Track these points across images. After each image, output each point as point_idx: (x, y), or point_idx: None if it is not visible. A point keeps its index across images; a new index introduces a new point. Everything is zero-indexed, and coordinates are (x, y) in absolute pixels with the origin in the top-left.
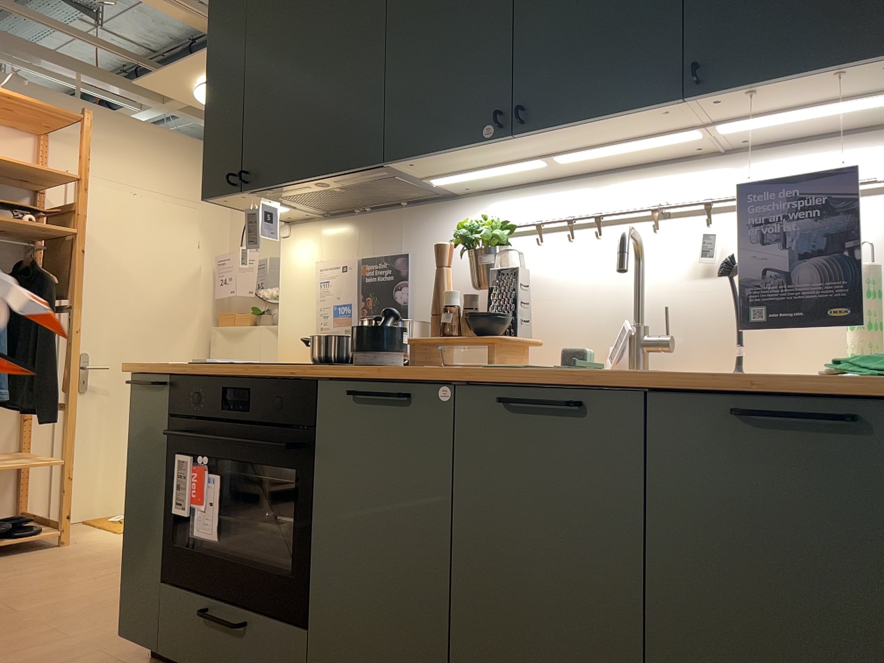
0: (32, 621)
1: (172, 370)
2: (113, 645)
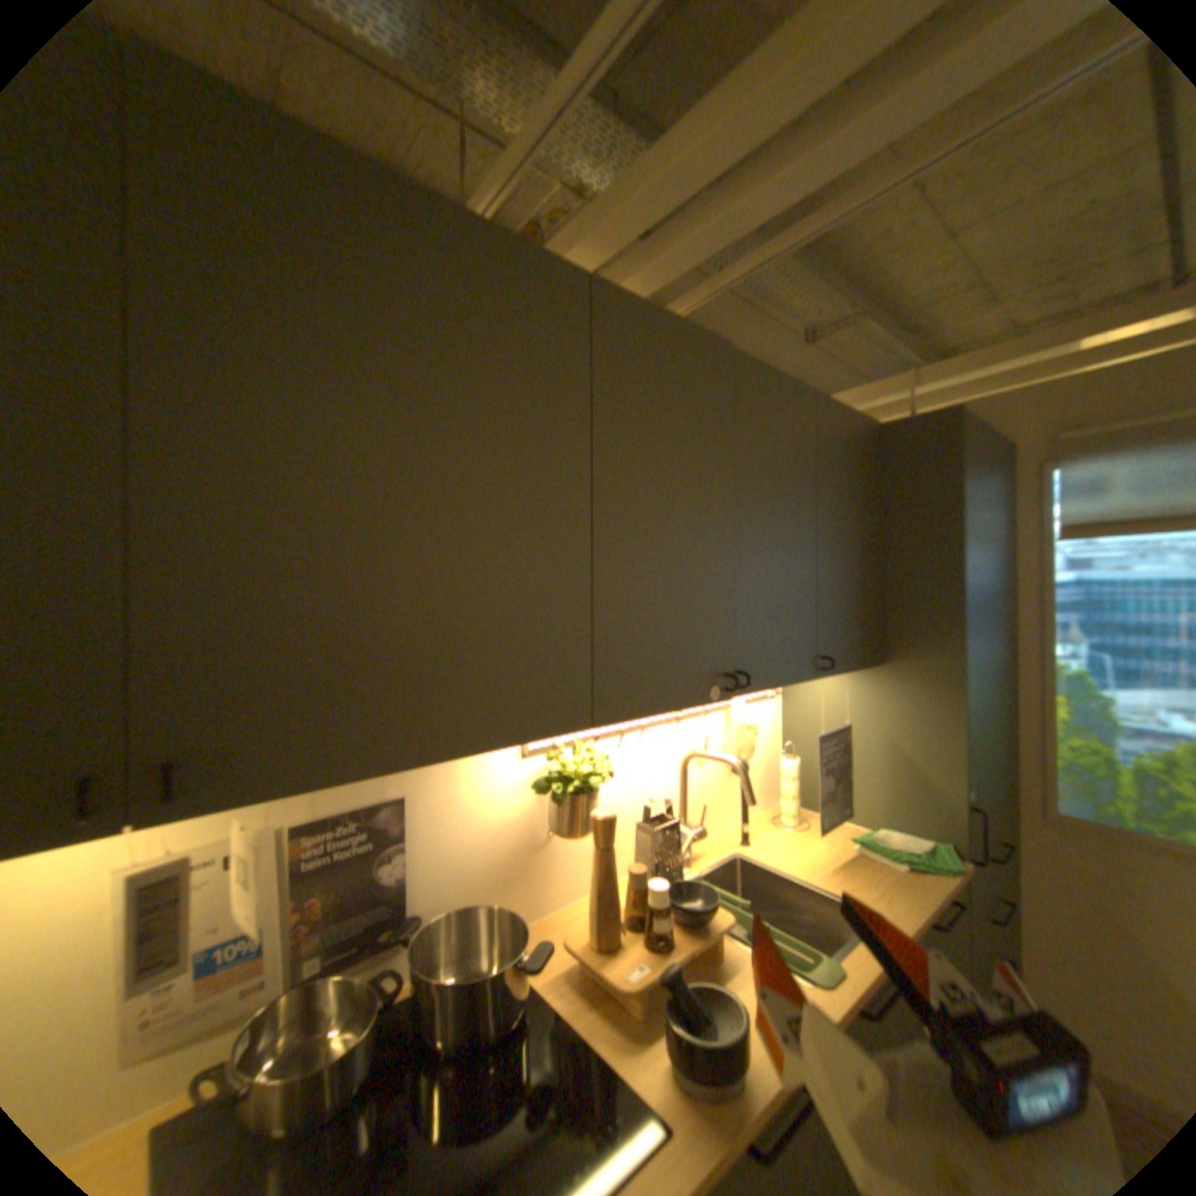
0: None
1: None
2: None
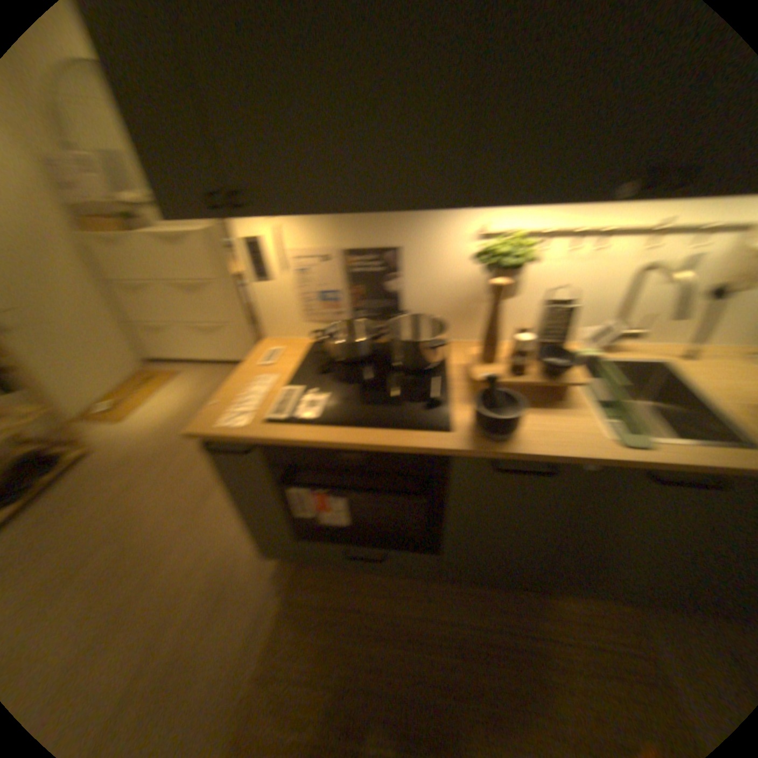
0: (164, 546)
1: (260, 435)
2: (245, 544)
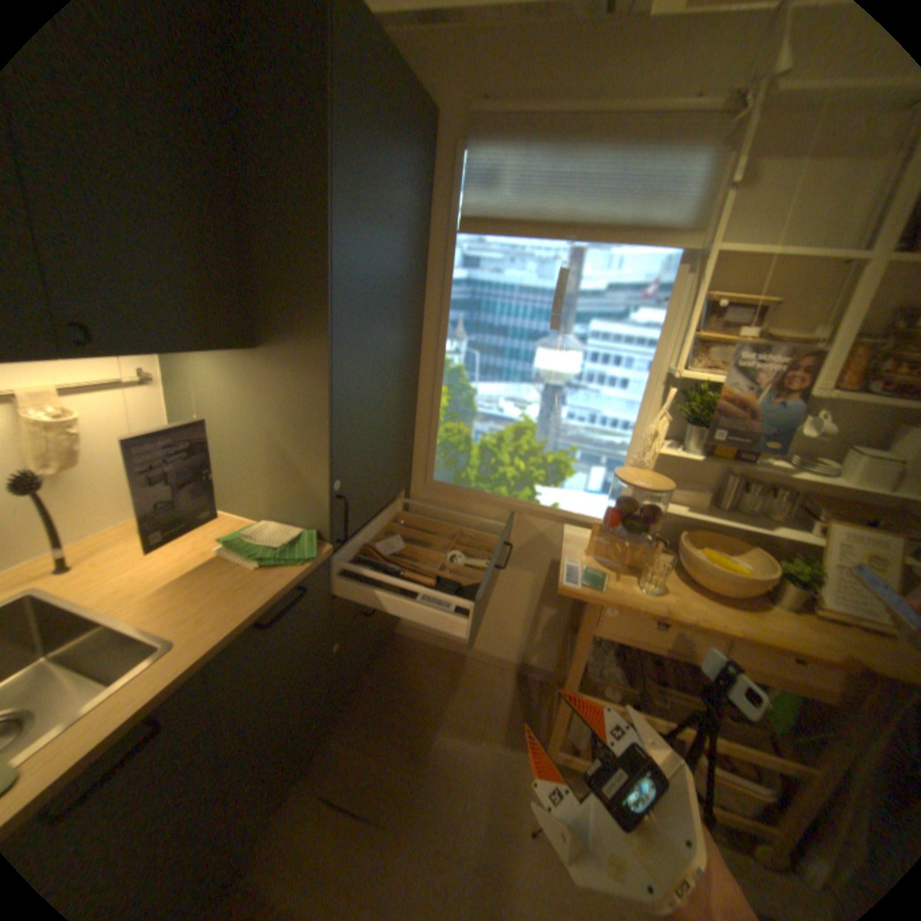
0: None
1: None
2: None
